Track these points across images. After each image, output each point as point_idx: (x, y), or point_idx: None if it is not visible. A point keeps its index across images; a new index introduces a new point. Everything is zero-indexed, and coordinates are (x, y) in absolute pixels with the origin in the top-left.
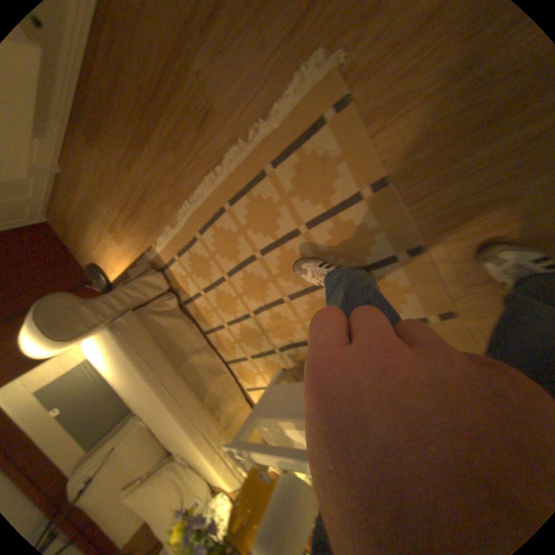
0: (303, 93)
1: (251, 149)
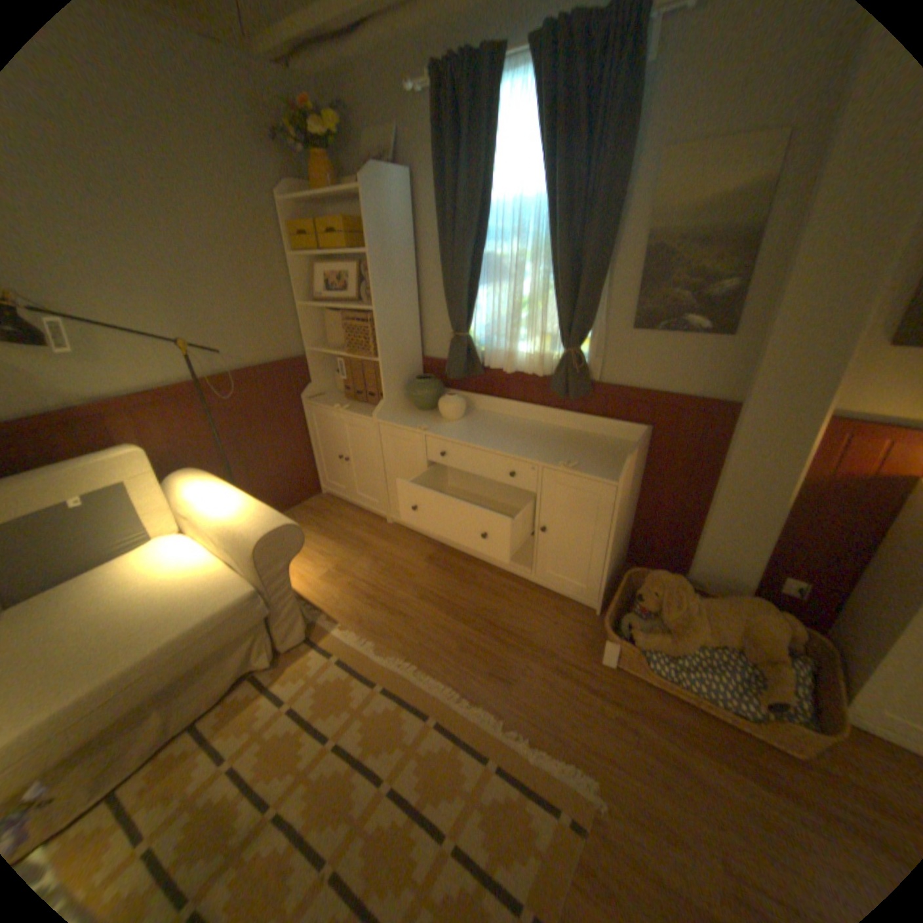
0: (565, 784)
1: (498, 741)
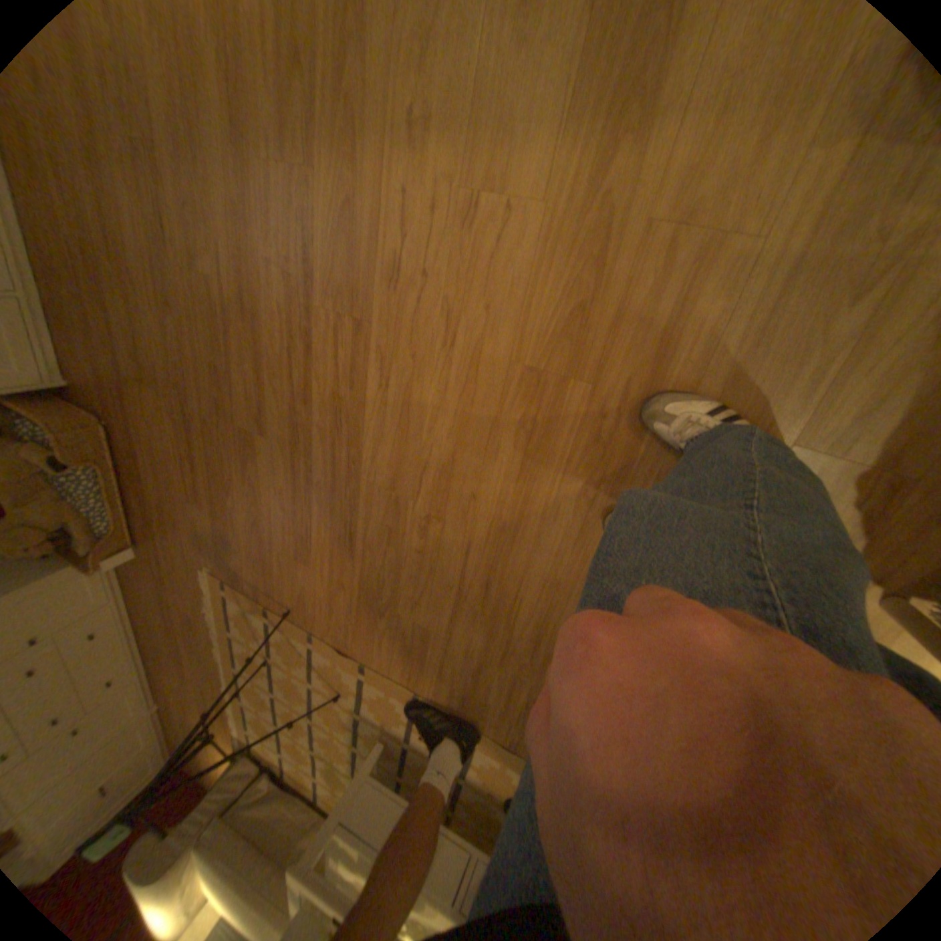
0: (202, 590)
1: (209, 629)
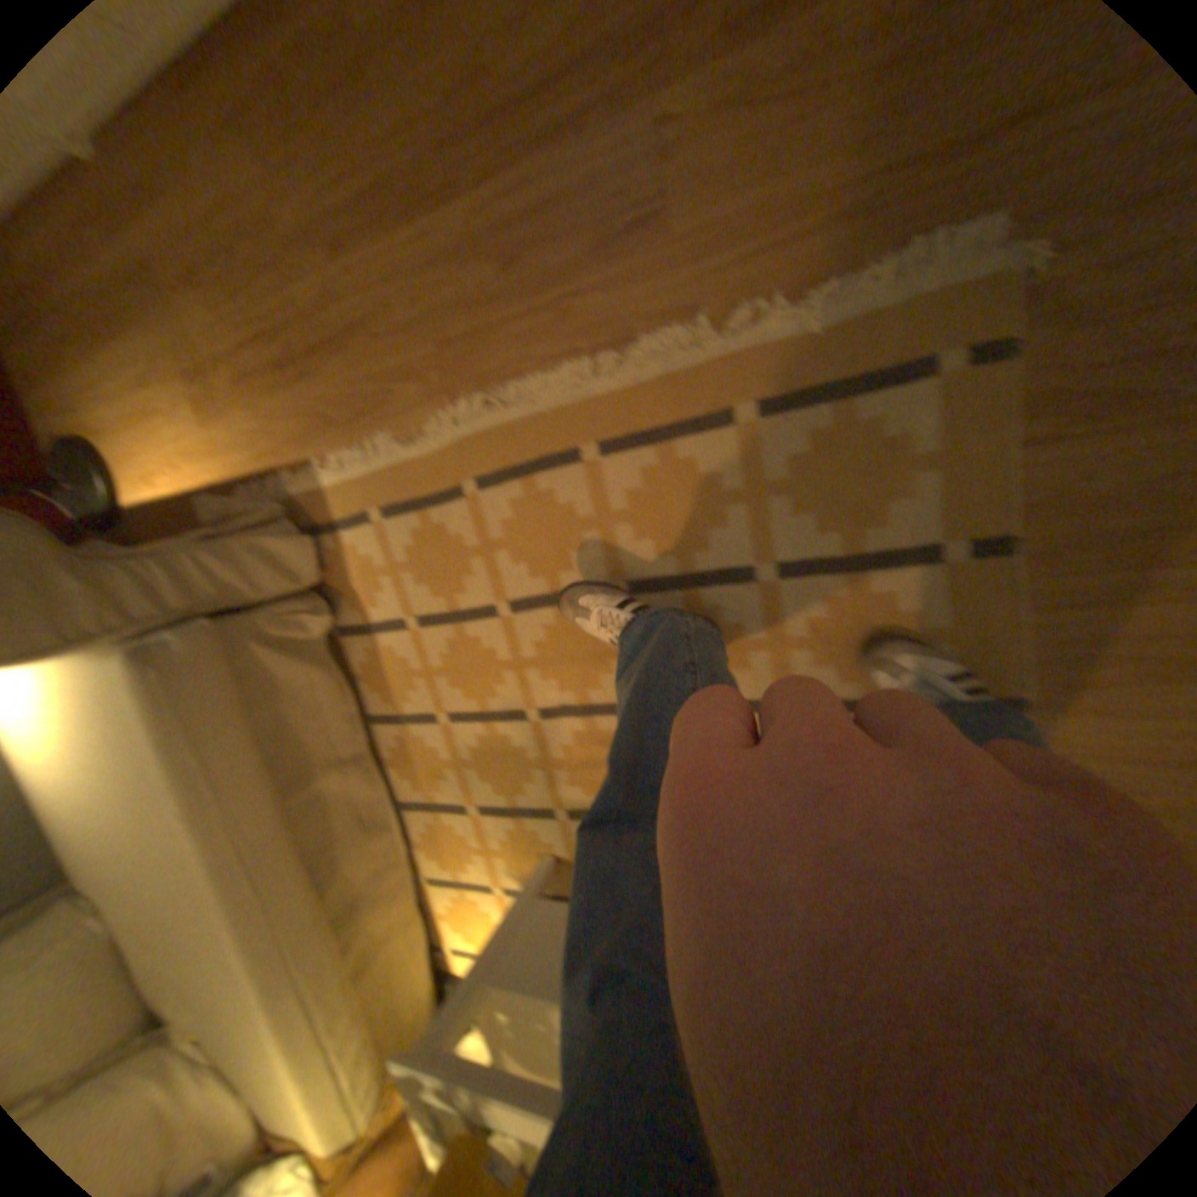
0: (919, 291)
1: (726, 355)
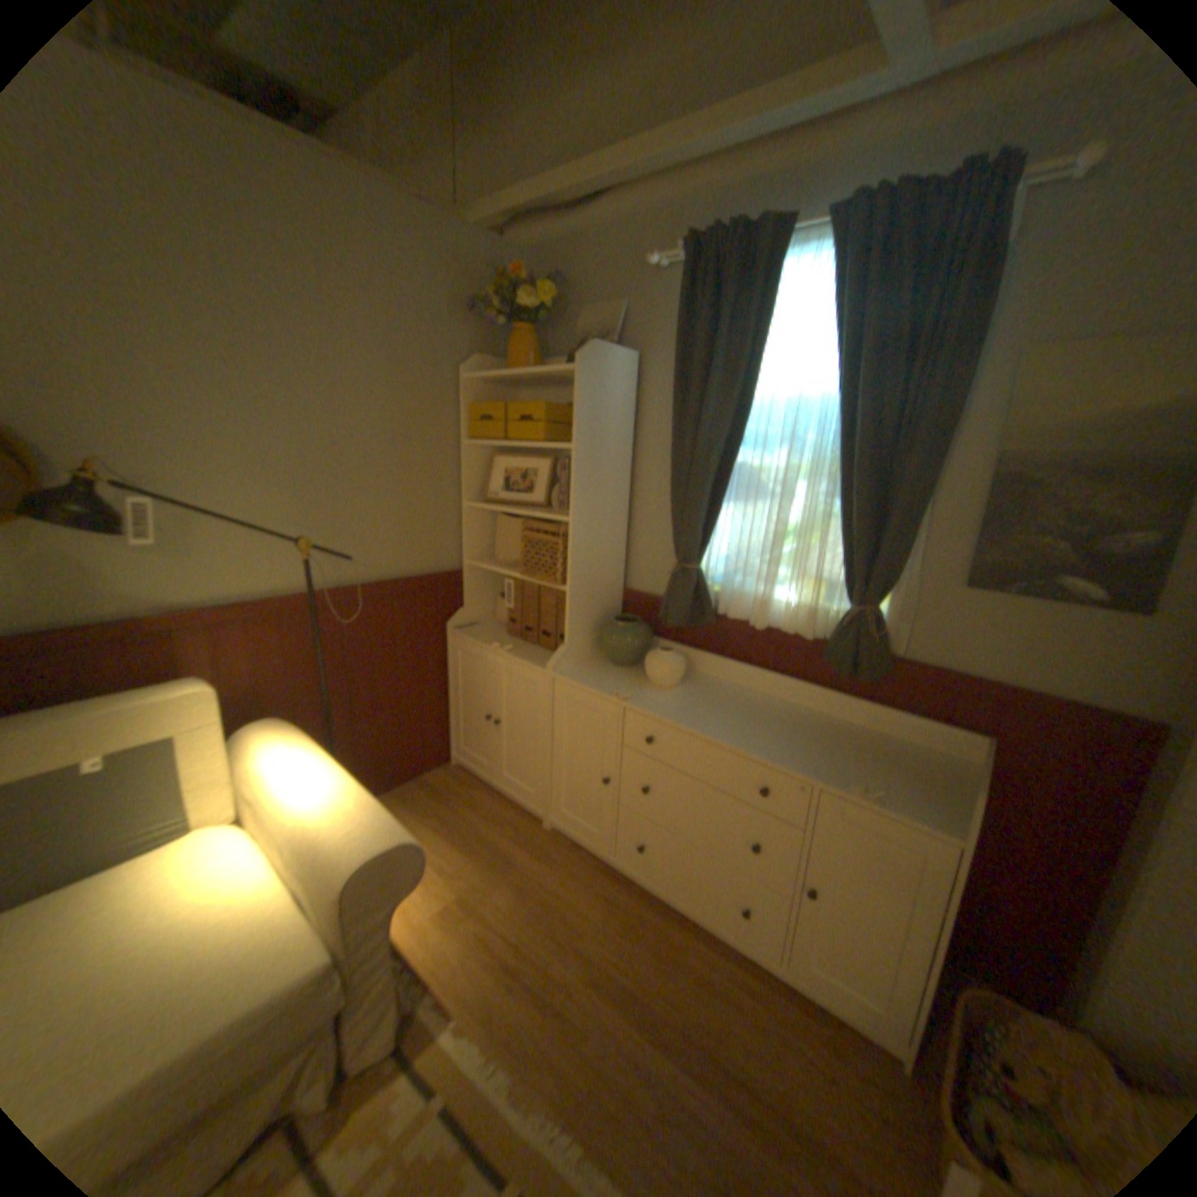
0: None
1: None
